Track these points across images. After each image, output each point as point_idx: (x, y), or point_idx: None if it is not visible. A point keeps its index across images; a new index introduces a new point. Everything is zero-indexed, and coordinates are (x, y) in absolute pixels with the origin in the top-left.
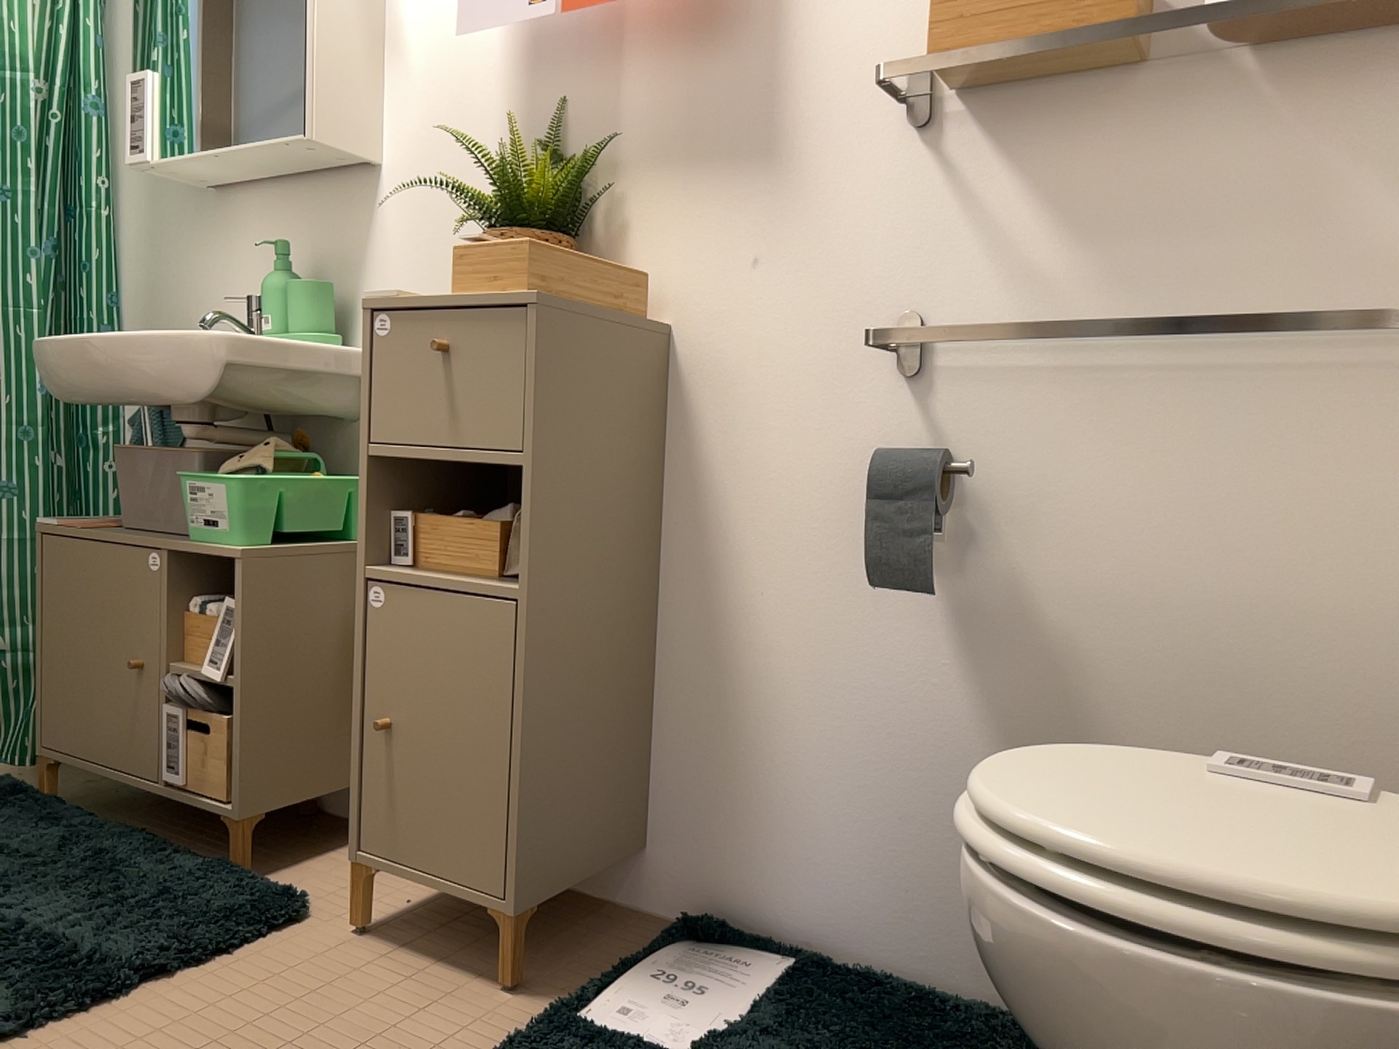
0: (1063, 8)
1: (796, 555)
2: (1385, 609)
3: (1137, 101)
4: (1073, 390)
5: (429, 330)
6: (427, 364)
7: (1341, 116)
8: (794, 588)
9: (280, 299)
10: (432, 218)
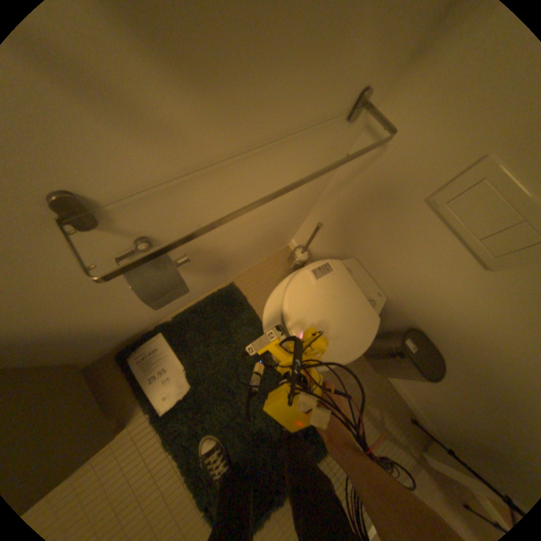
0: None
1: (73, 307)
2: (300, 192)
3: None
4: (211, 181)
5: None
6: None
7: None
8: (84, 311)
9: None
10: None
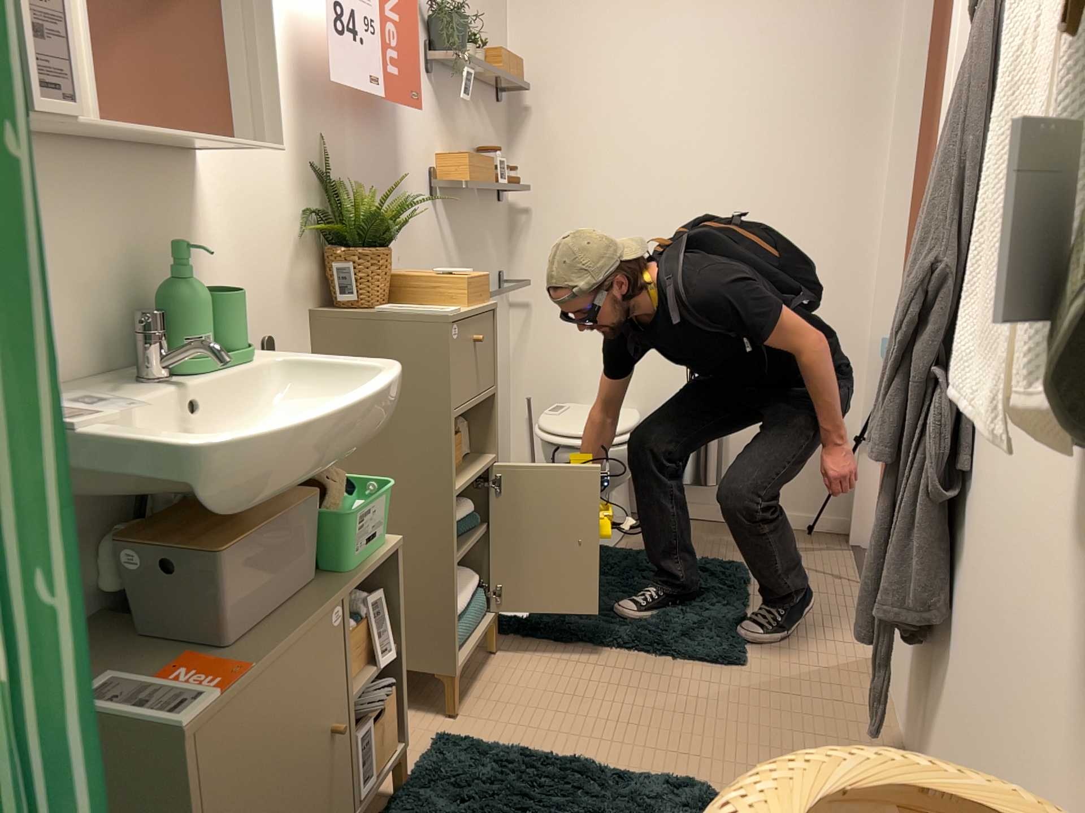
0: (457, 157)
1: None
2: (497, 366)
3: (467, 200)
4: None
5: (468, 328)
6: (468, 350)
7: (488, 215)
8: None
9: (210, 311)
10: (247, 213)
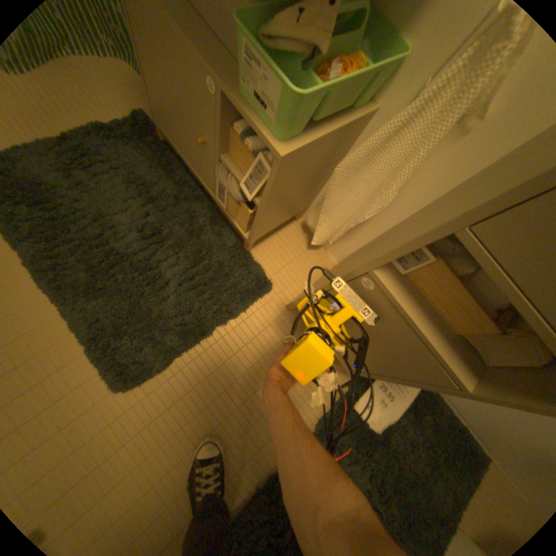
0: None
1: None
2: None
3: None
4: None
5: None
6: None
7: None
8: None
9: None
10: None
